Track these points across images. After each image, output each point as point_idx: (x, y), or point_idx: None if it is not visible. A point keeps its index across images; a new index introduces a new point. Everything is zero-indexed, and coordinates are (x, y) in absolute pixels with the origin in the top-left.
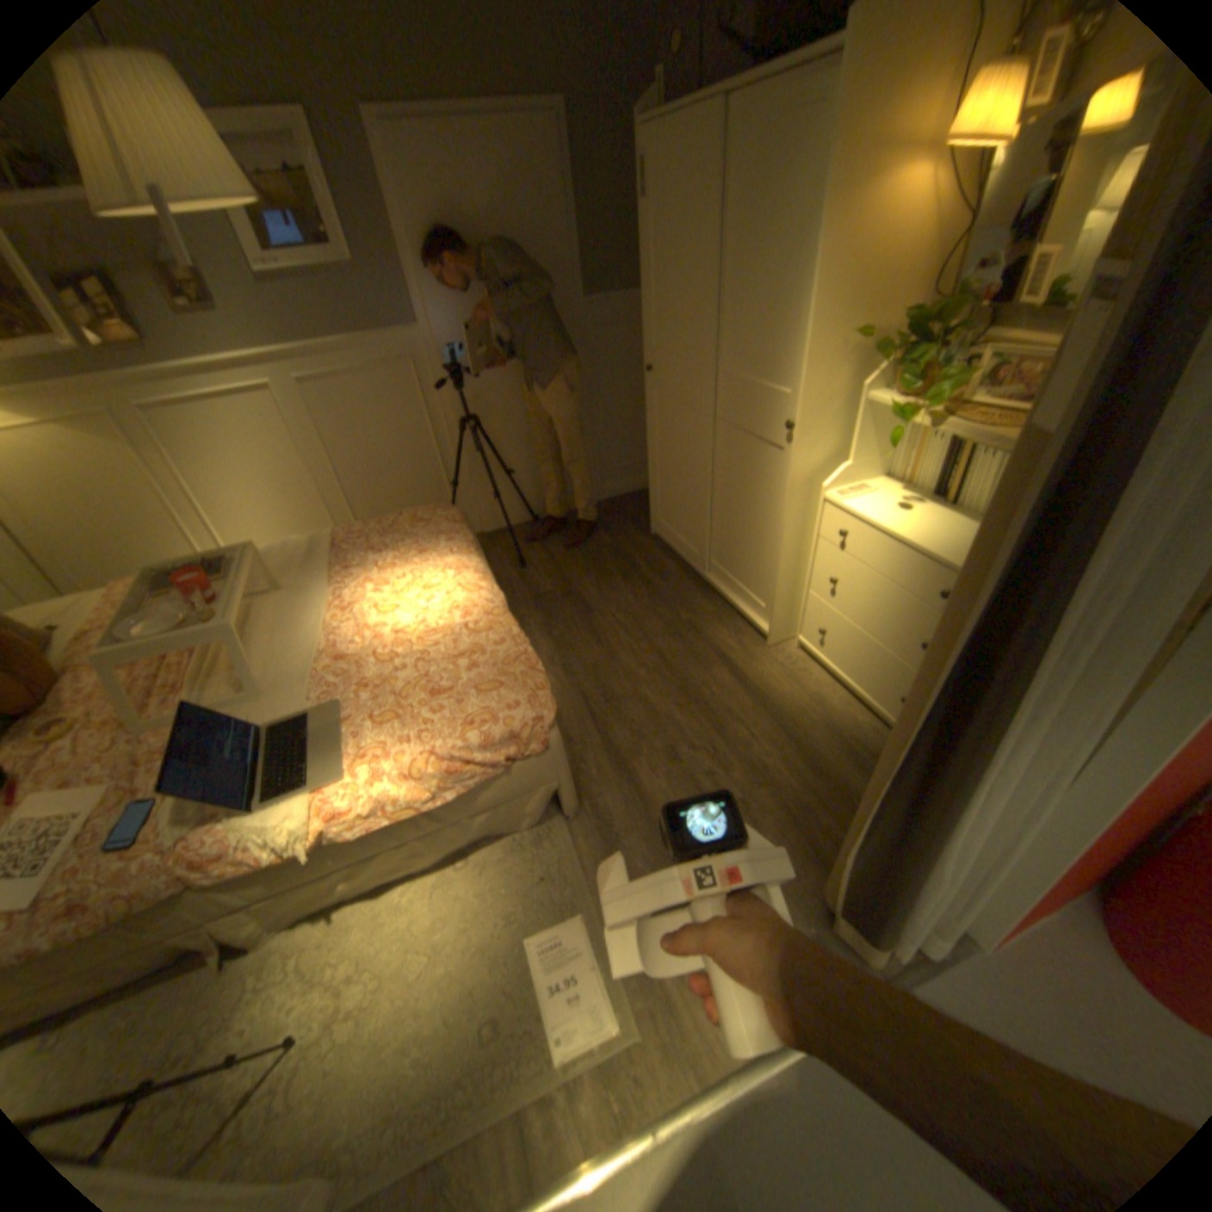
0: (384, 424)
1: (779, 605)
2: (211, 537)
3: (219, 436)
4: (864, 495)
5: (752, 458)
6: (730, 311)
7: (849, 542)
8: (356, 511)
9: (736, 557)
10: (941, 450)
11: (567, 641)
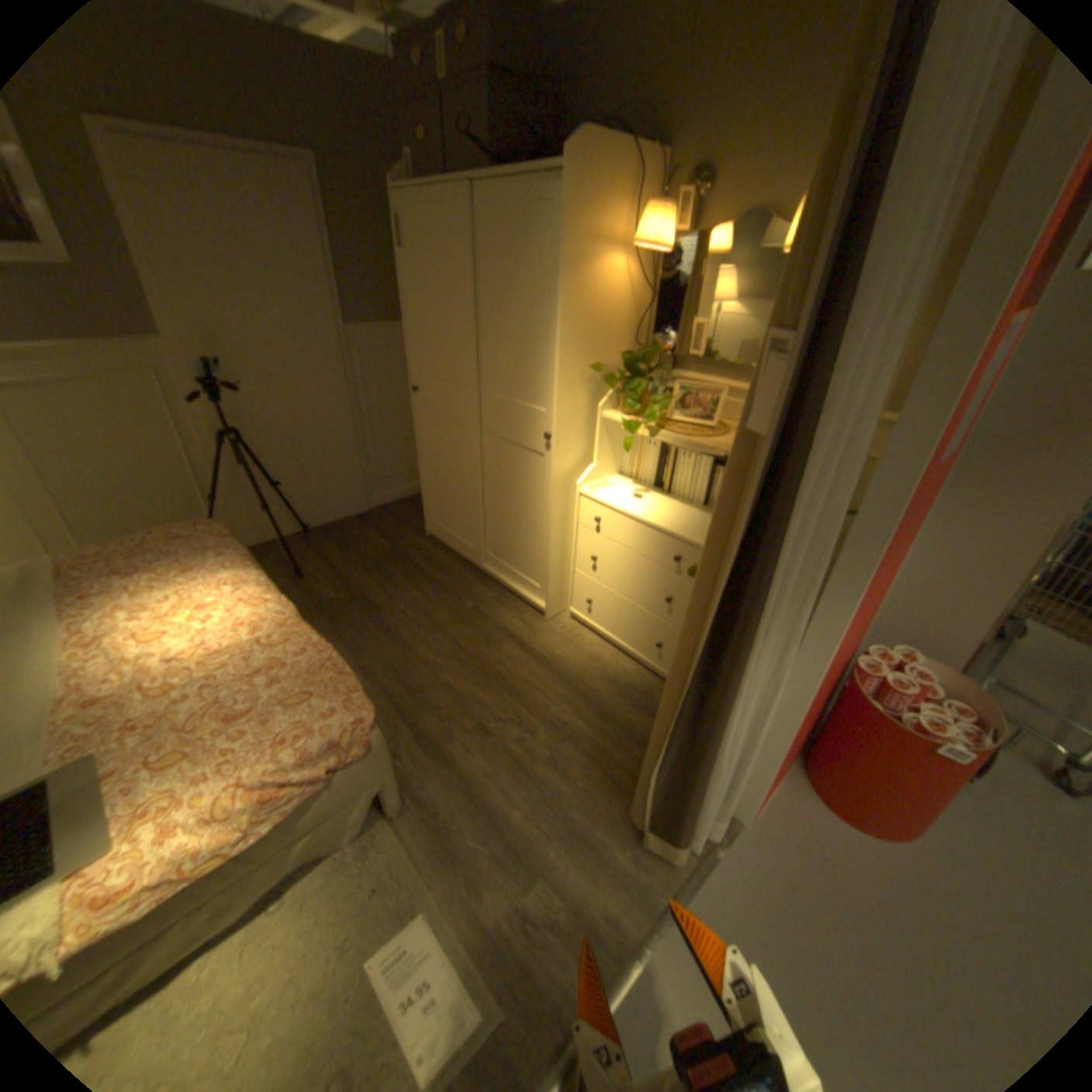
0: (121, 437)
1: (553, 584)
2: None
3: None
4: (608, 490)
5: (518, 463)
6: (489, 346)
7: (603, 526)
8: (82, 534)
9: (511, 548)
10: (656, 455)
11: (361, 644)
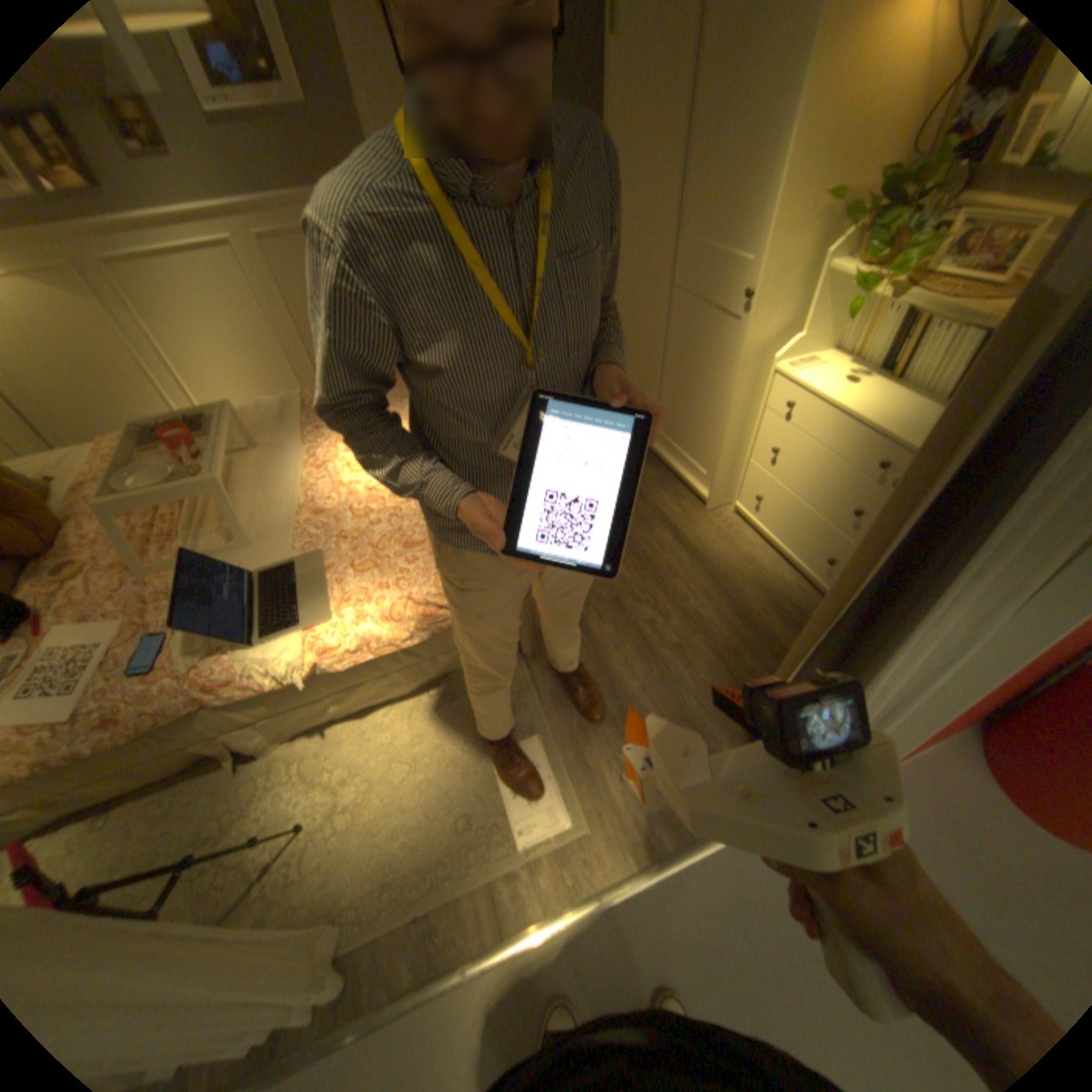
0: None
1: (721, 473)
2: (186, 396)
3: (184, 293)
4: (814, 367)
5: (706, 327)
6: (697, 168)
7: (795, 413)
8: None
9: (682, 426)
10: (896, 323)
11: None
